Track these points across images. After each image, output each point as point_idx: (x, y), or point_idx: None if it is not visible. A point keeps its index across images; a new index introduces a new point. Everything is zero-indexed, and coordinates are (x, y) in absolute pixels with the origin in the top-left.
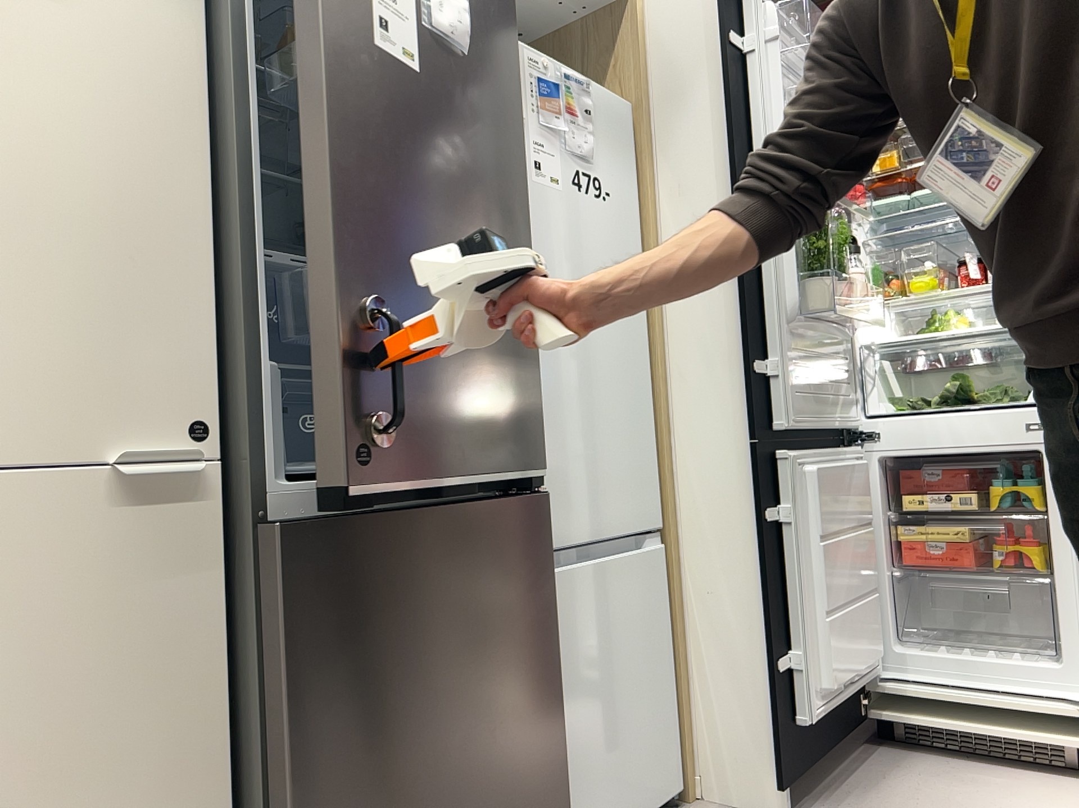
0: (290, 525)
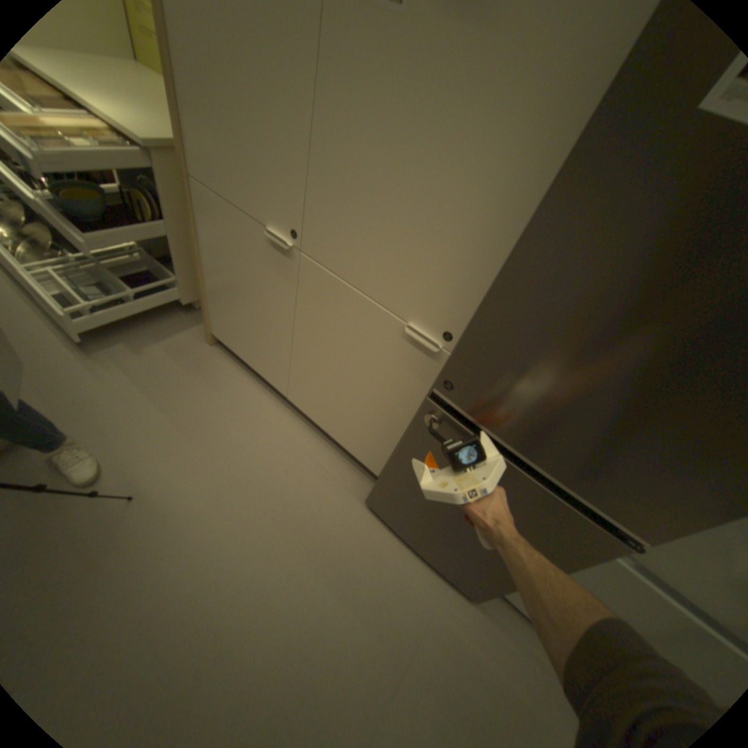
0: (438, 401)
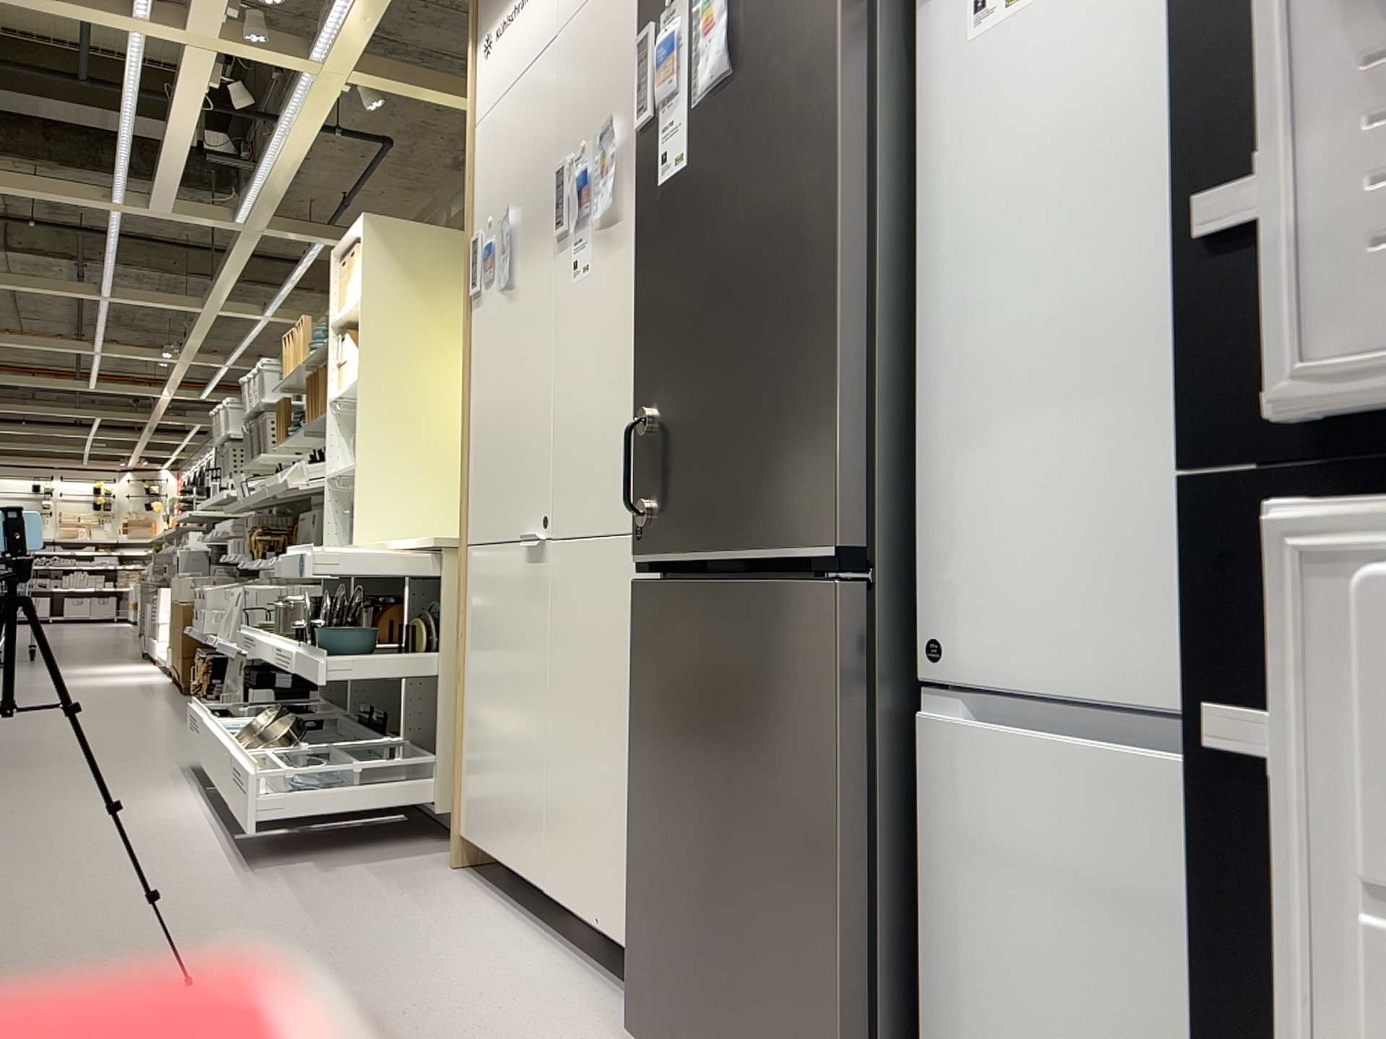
0: (642, 585)
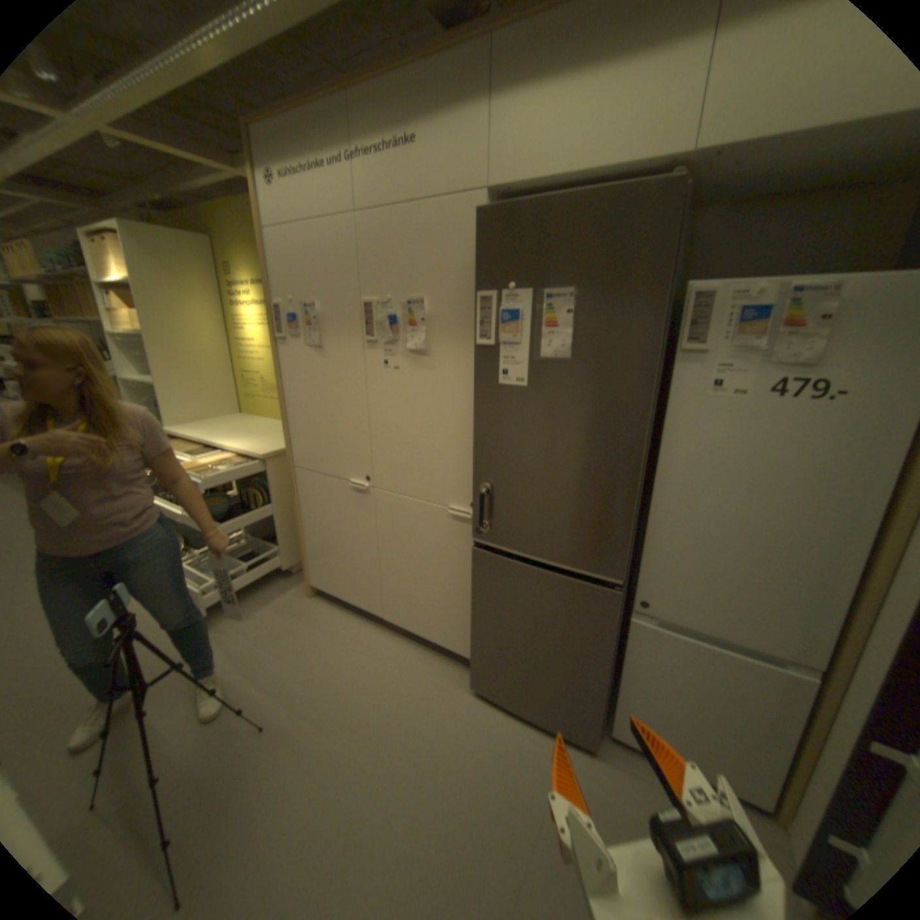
0: (479, 548)
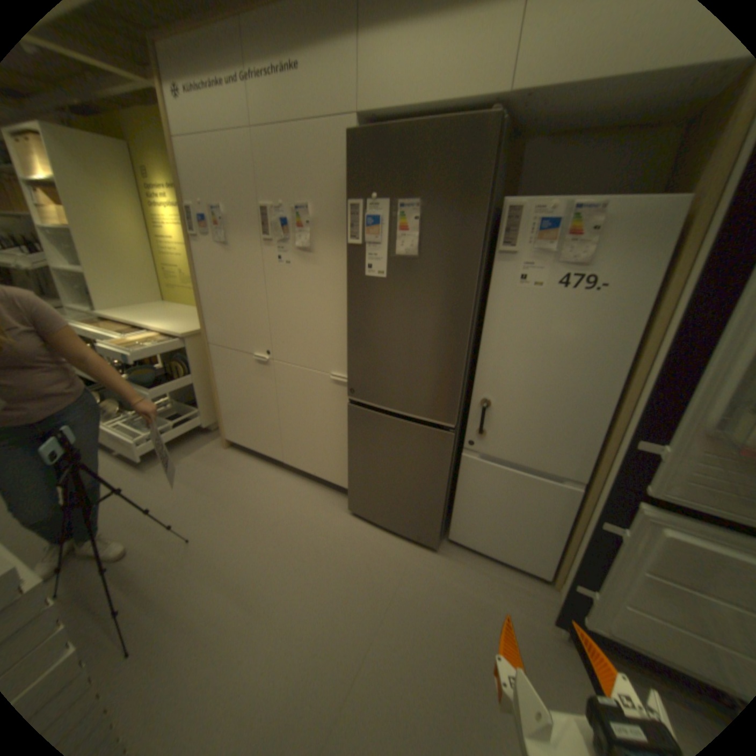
0: (353, 404)
